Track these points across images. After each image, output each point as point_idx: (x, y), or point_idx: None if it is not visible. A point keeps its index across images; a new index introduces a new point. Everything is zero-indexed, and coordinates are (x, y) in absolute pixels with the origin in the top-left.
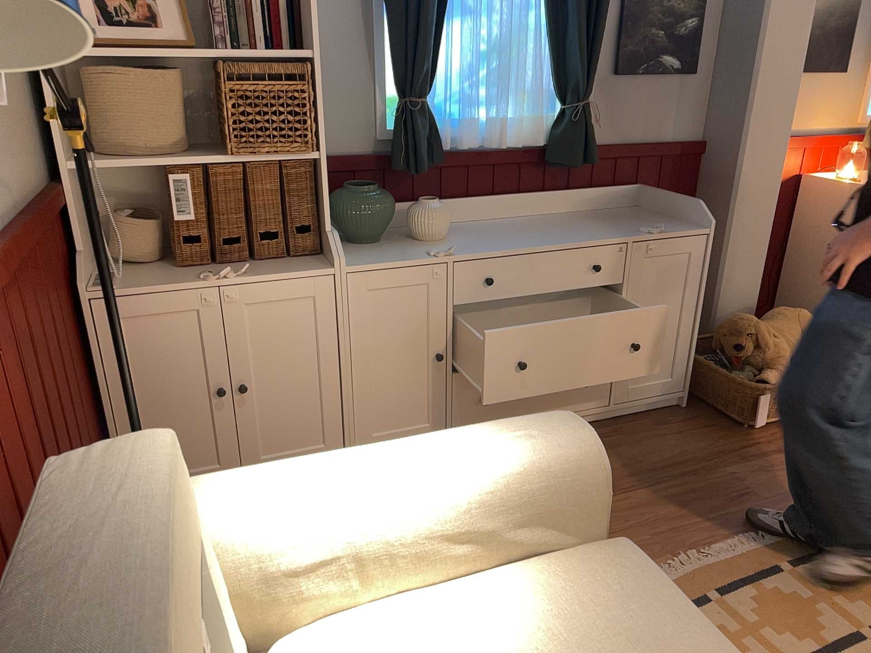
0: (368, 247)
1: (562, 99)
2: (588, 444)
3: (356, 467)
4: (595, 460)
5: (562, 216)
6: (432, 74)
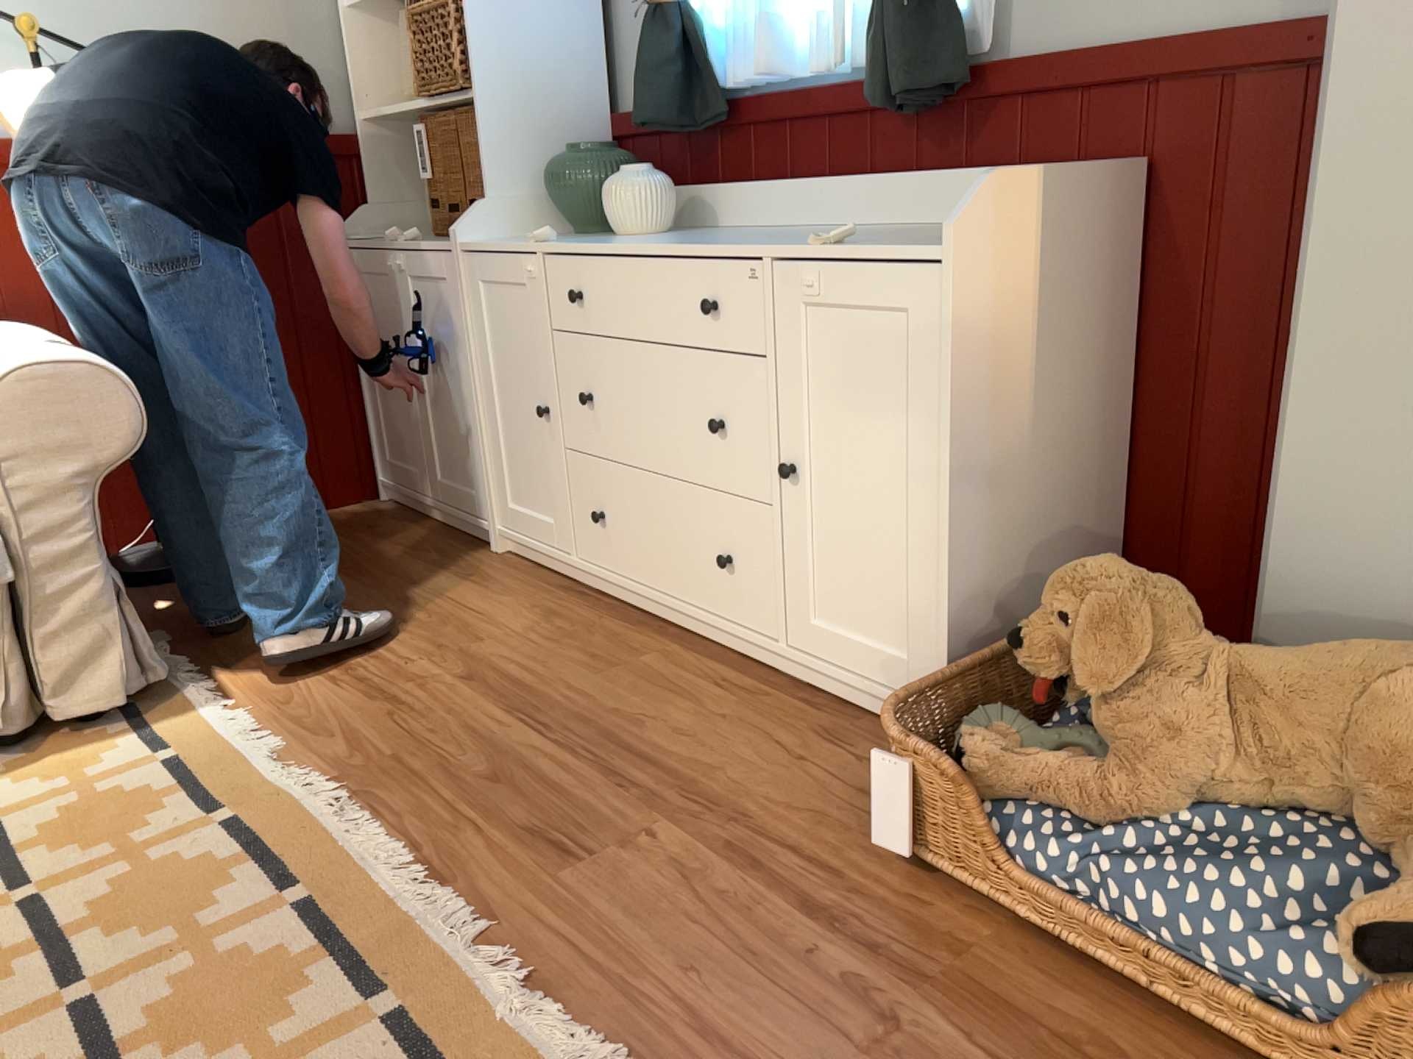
0: (560, 238)
1: None
2: (9, 373)
3: (12, 339)
4: (2, 393)
5: (899, 229)
6: None
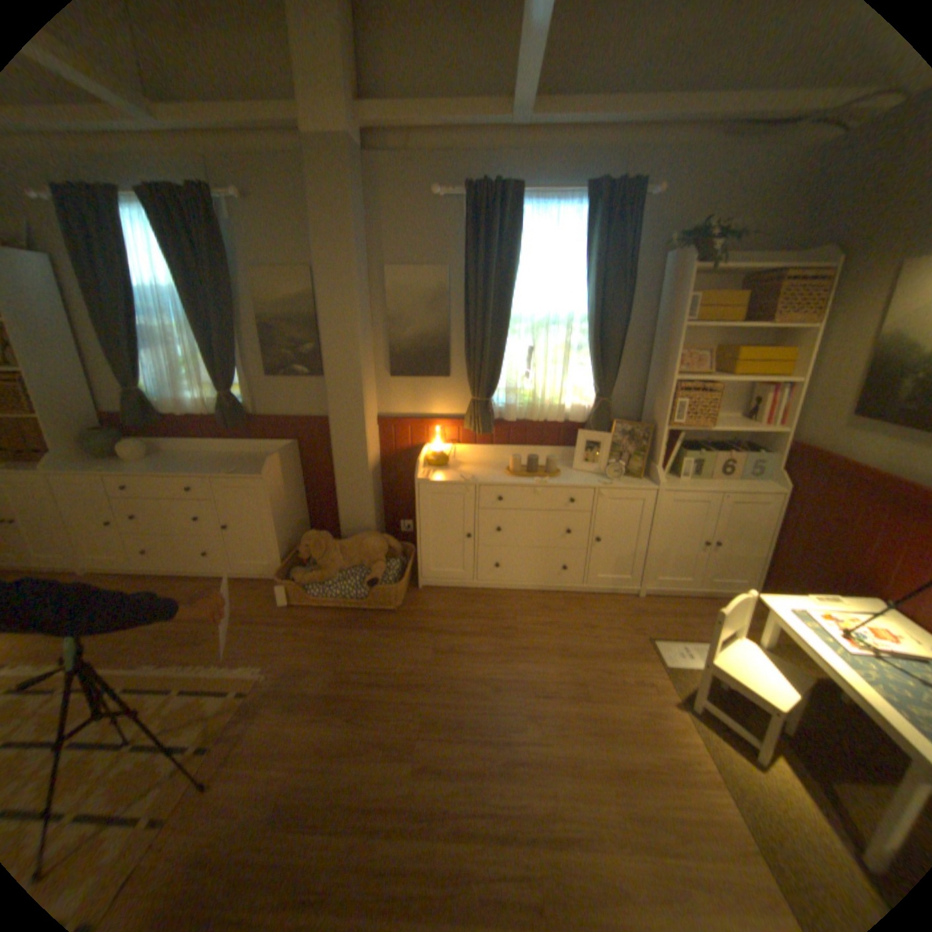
0: (92, 462)
1: (217, 390)
2: None
3: None
4: None
5: (234, 455)
6: (132, 376)
